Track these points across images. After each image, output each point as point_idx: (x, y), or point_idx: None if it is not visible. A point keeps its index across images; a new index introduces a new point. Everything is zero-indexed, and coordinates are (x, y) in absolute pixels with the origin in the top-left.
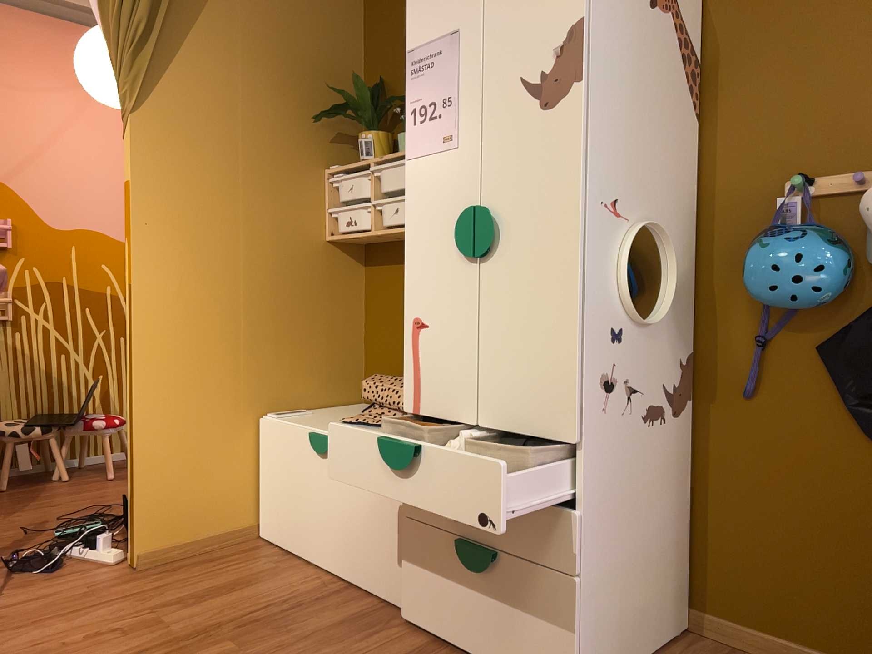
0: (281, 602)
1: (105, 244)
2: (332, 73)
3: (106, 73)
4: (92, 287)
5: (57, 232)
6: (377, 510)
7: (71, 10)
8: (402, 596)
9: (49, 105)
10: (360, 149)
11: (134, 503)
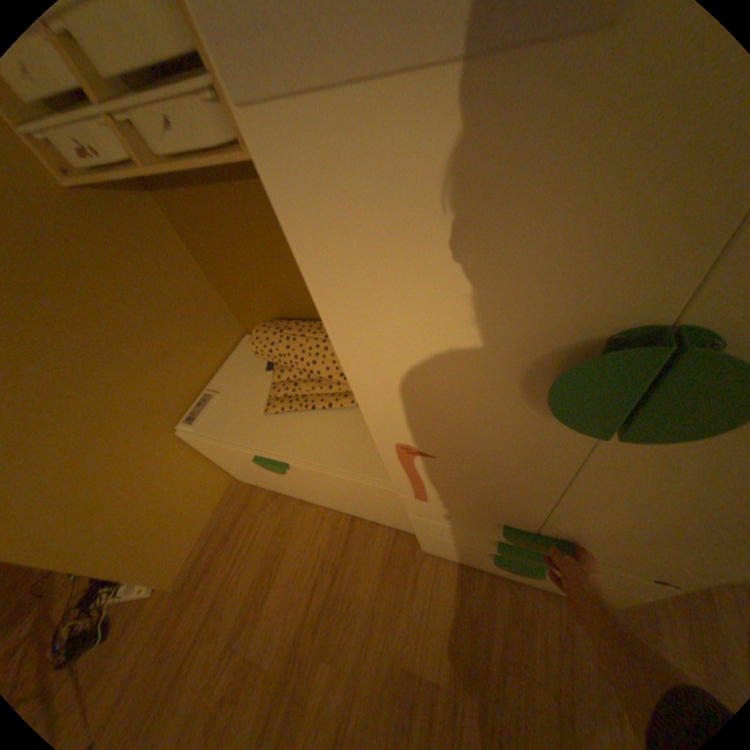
0: (319, 571)
1: None
2: None
3: None
4: None
5: None
6: (368, 502)
7: None
8: (421, 546)
9: None
10: None
11: (130, 579)
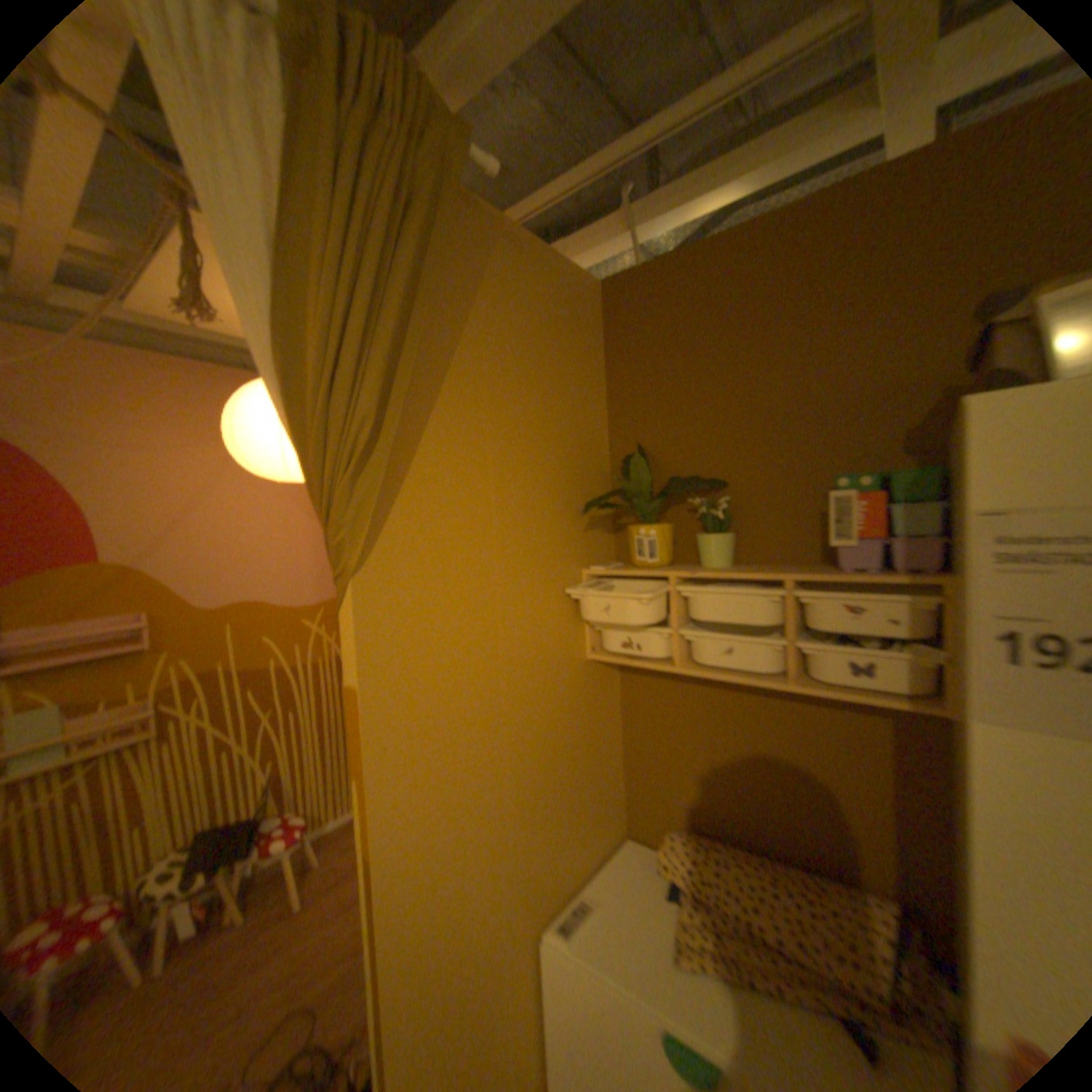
0: None
1: (262, 614)
2: (580, 441)
3: (265, 444)
4: (250, 666)
5: (204, 613)
6: None
7: (200, 344)
8: None
9: (181, 463)
10: (634, 545)
11: None
